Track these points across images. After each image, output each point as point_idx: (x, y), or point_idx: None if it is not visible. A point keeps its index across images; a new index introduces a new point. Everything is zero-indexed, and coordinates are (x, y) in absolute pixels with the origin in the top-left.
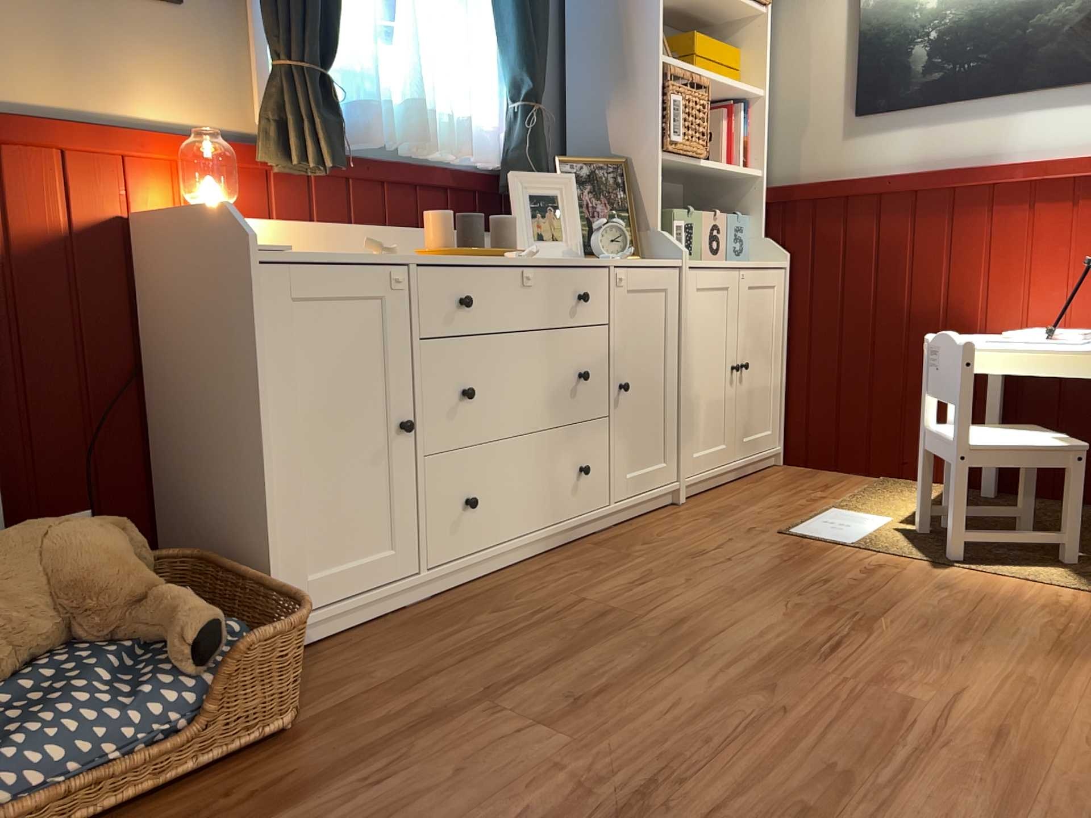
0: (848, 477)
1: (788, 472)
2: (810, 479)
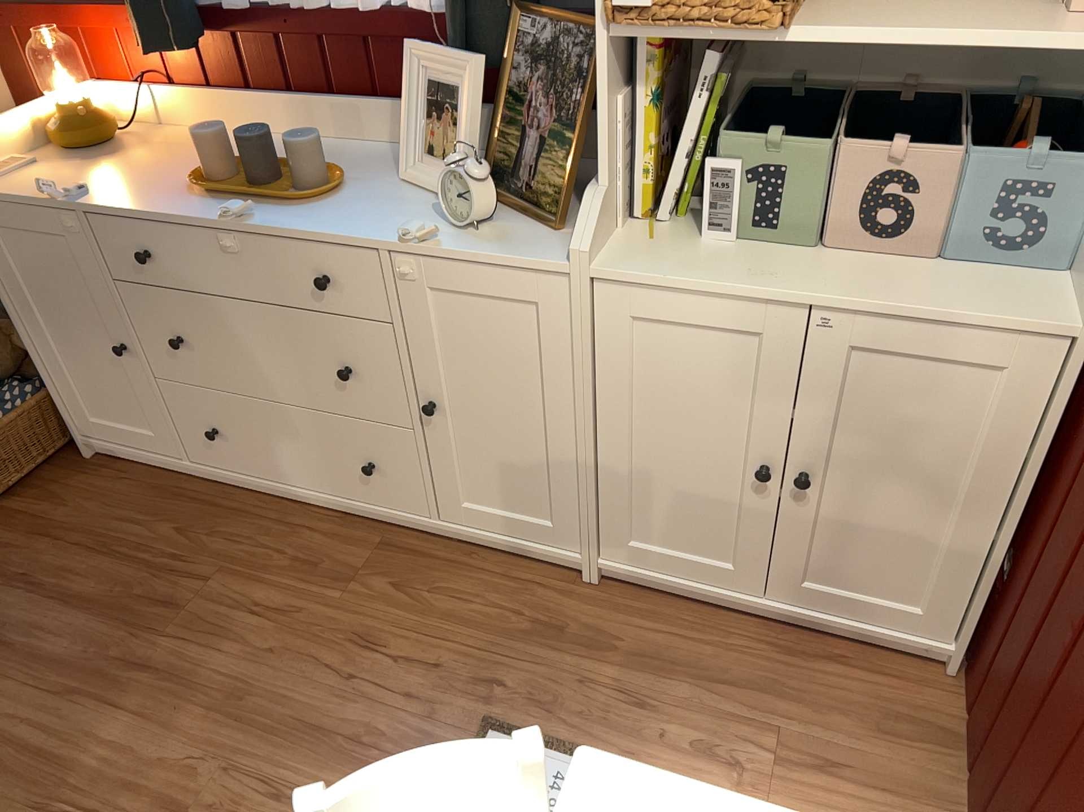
0: (942, 805)
1: (905, 692)
2: (876, 734)
